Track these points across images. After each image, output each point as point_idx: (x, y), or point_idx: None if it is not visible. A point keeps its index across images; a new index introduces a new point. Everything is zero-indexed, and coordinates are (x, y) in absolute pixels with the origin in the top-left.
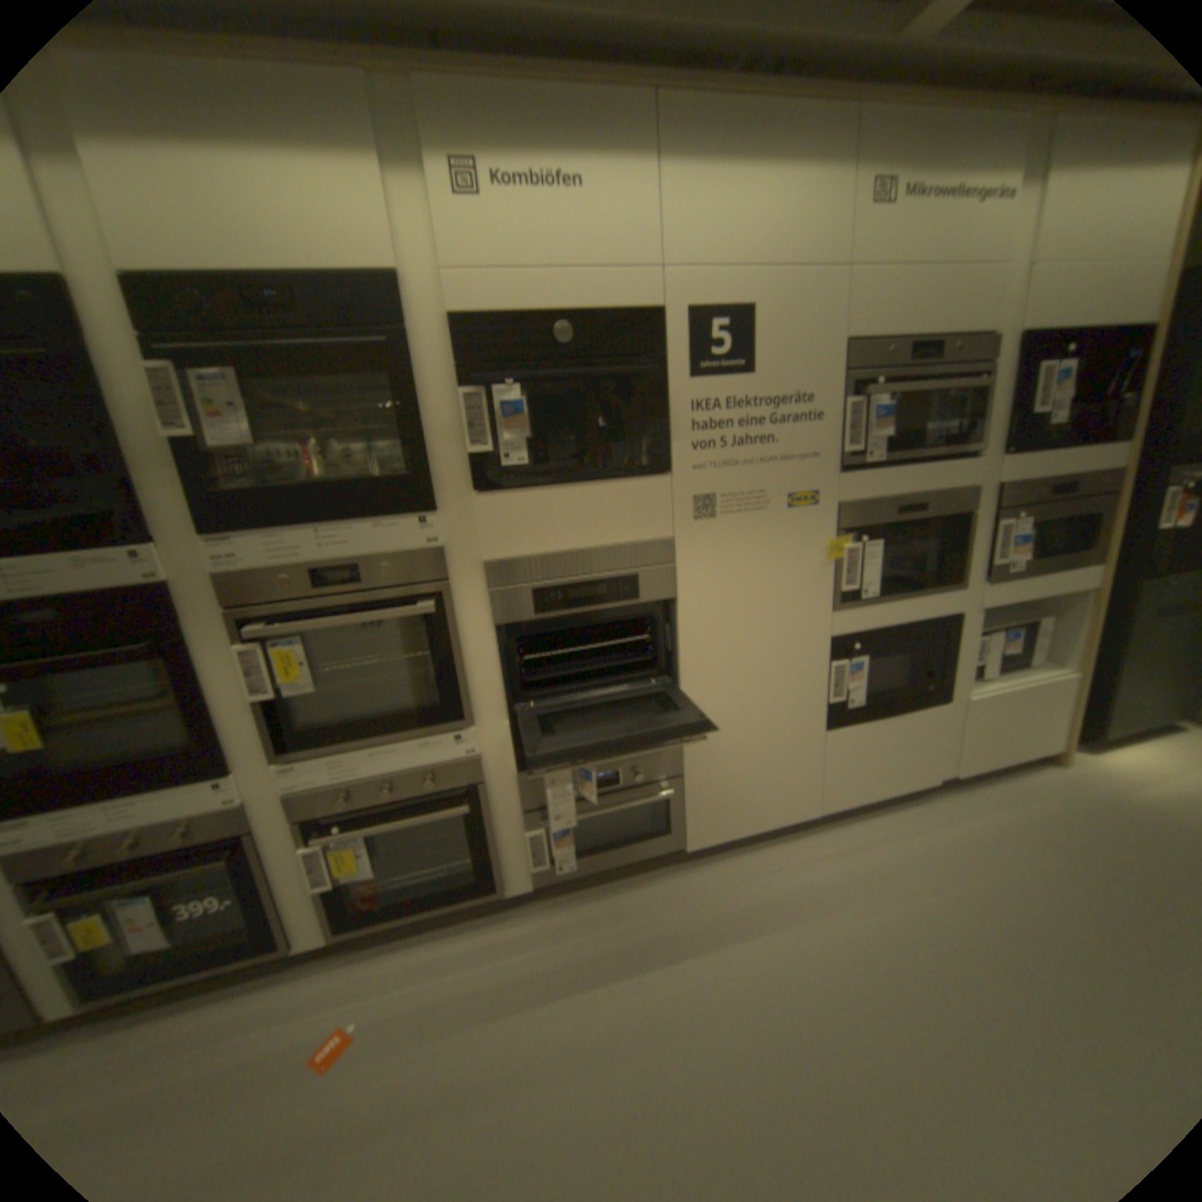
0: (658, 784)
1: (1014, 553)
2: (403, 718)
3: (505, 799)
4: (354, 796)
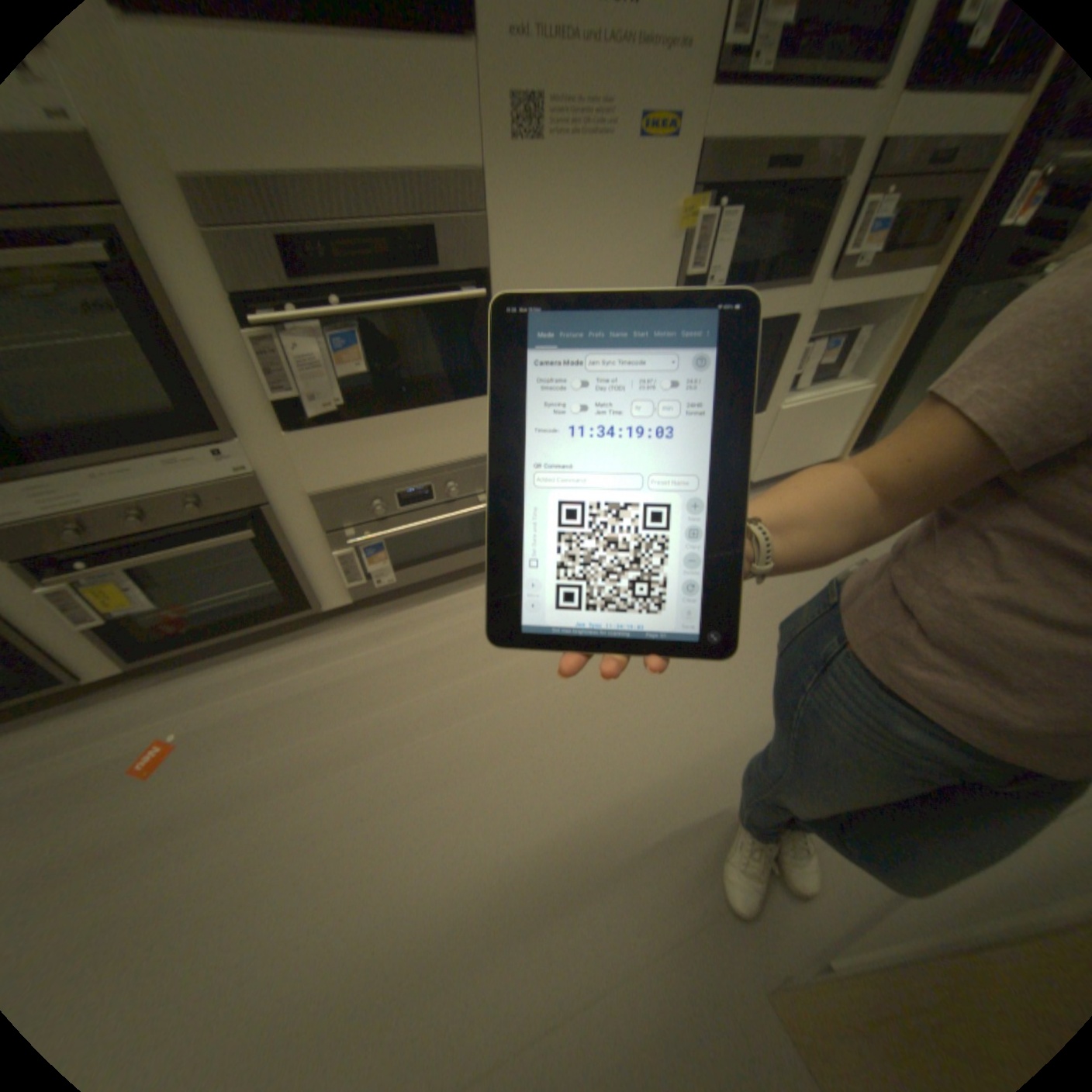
0: (475, 497)
1: (868, 241)
2: (123, 428)
3: (301, 520)
4: (88, 526)
